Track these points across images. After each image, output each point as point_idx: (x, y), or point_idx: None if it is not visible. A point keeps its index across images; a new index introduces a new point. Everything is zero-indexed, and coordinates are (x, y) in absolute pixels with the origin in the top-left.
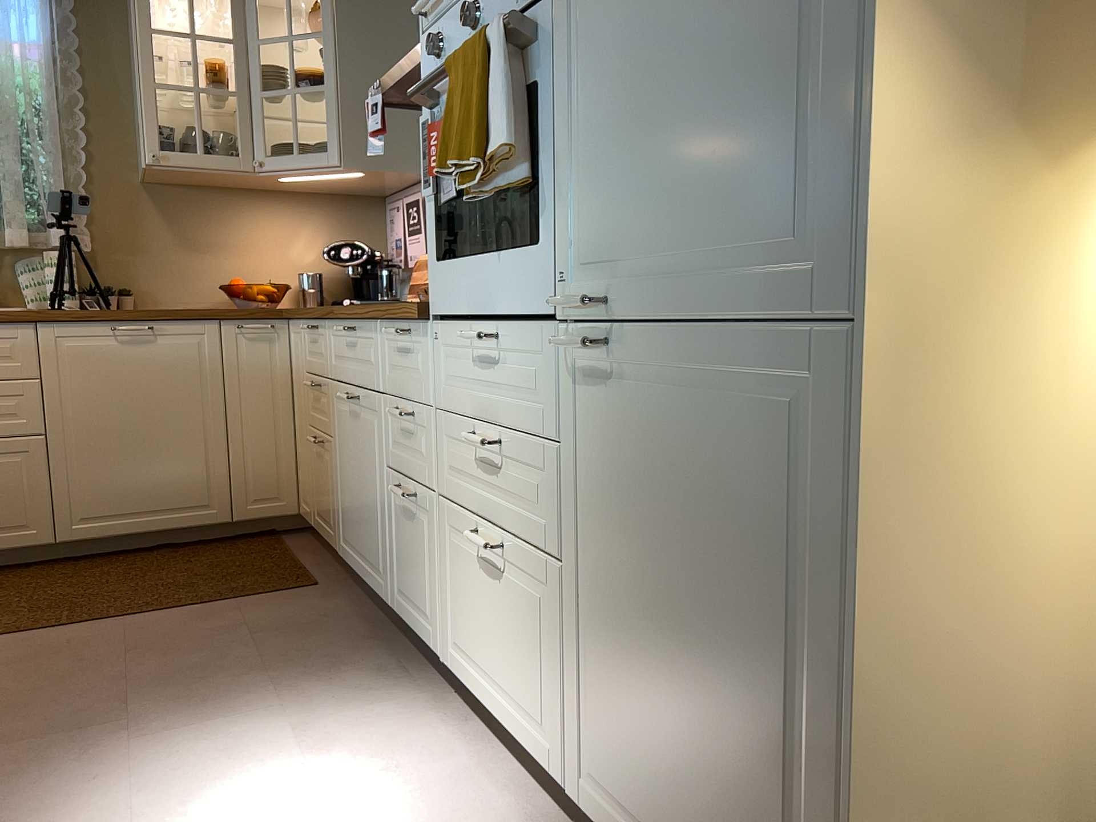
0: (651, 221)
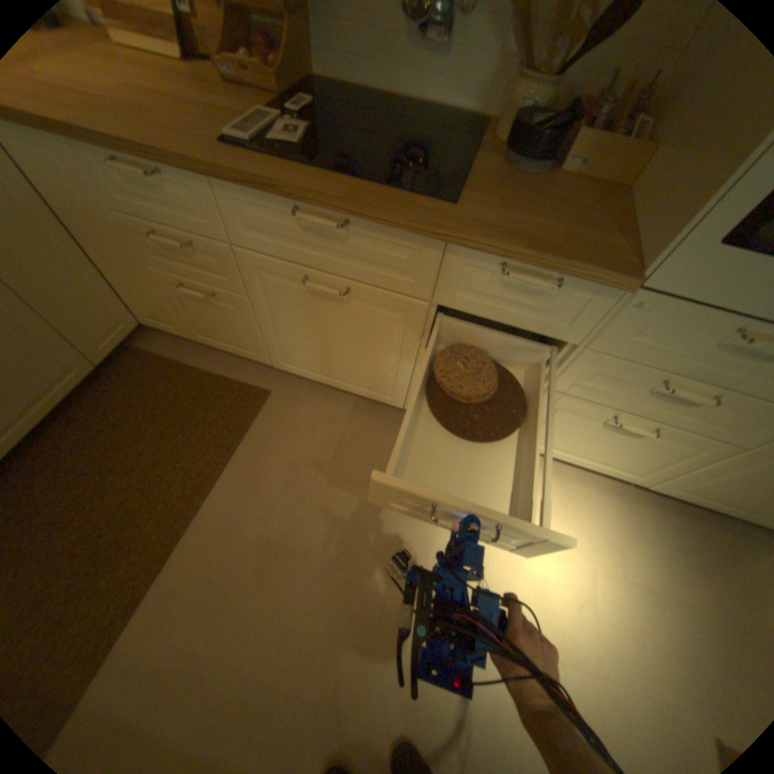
0: None
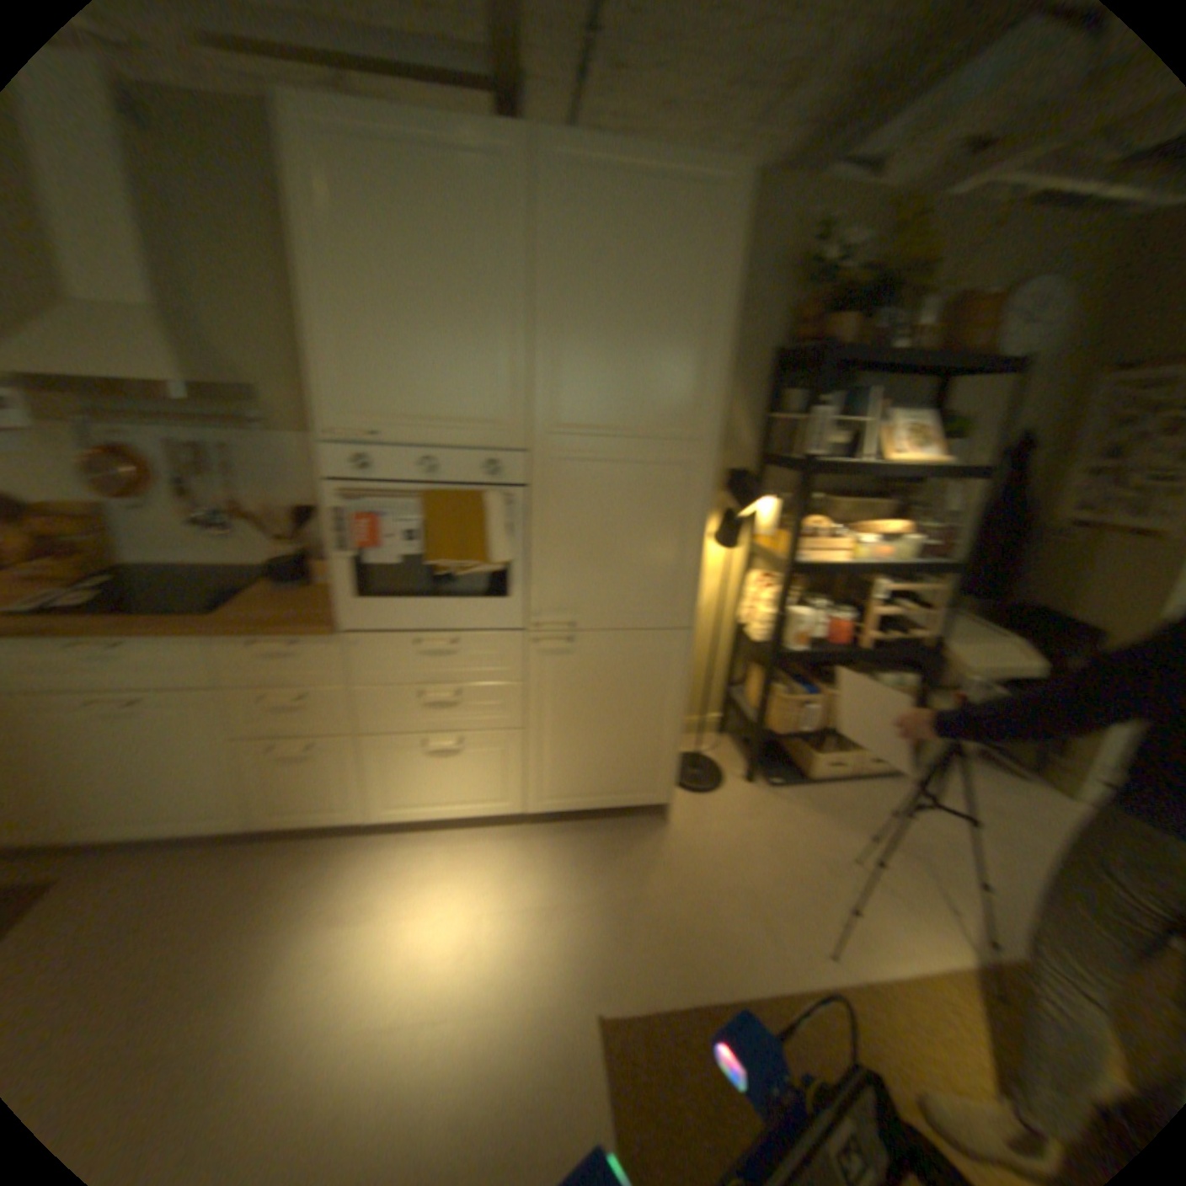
0: (591, 596)
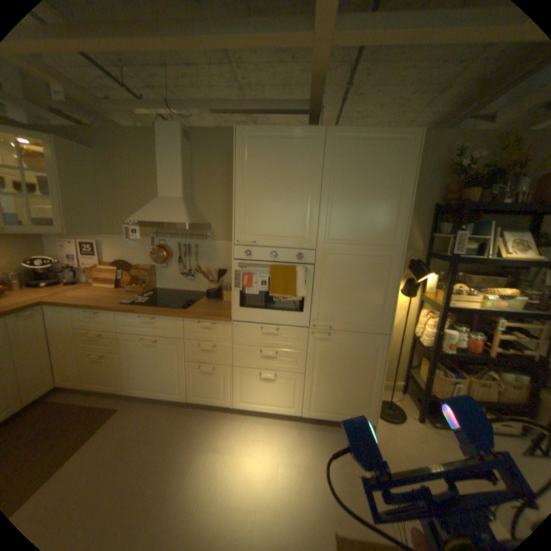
0: (341, 314)
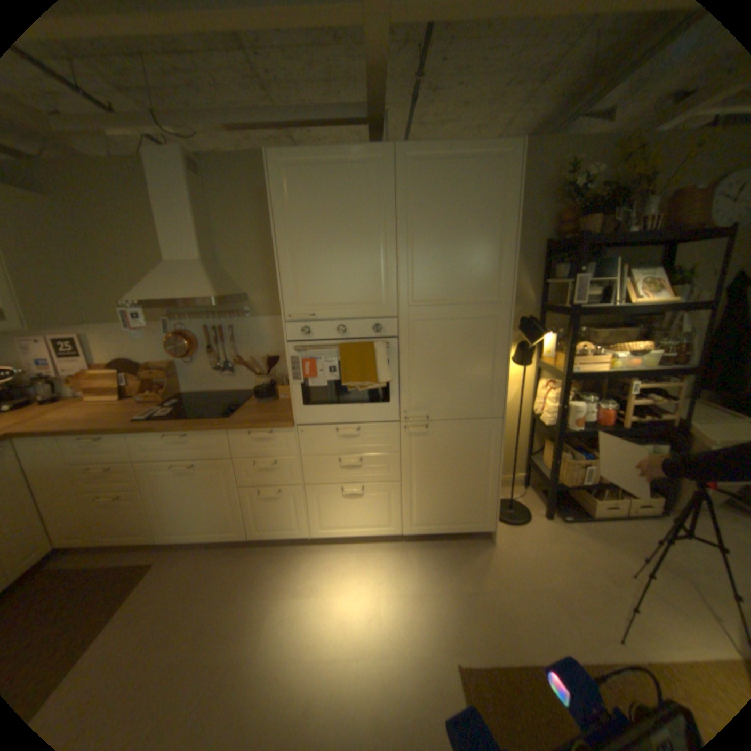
0: (440, 399)
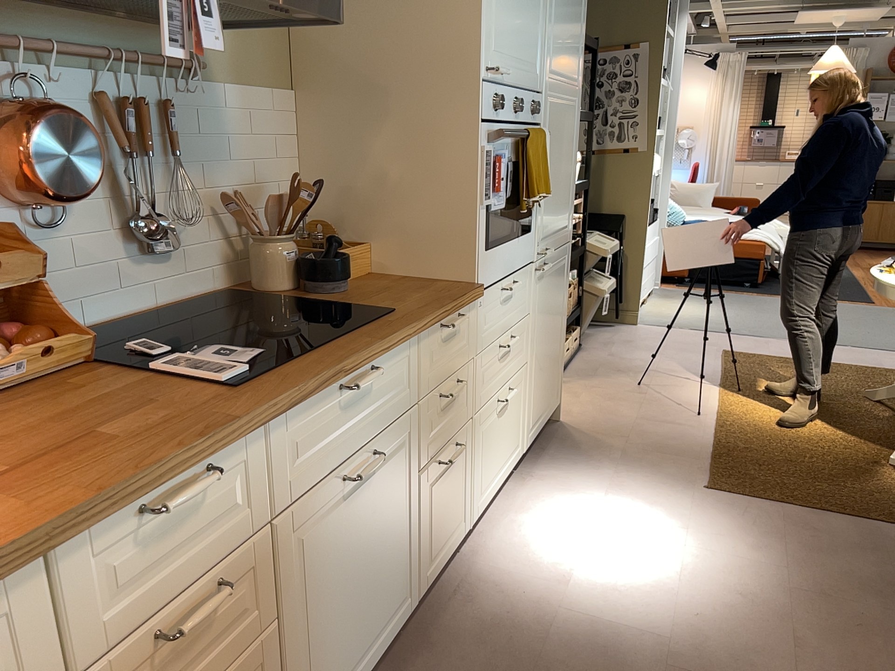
0: (552, 221)
